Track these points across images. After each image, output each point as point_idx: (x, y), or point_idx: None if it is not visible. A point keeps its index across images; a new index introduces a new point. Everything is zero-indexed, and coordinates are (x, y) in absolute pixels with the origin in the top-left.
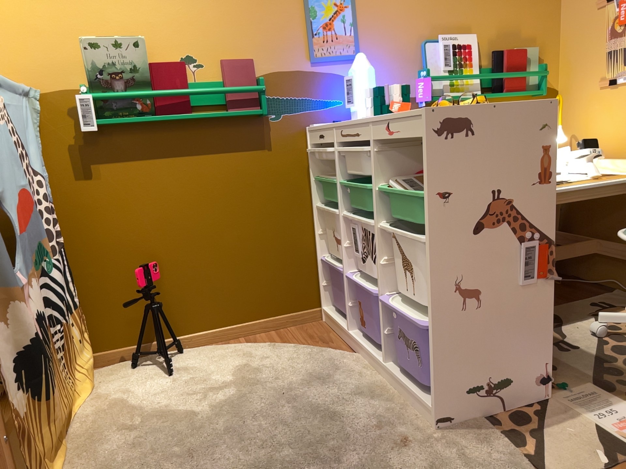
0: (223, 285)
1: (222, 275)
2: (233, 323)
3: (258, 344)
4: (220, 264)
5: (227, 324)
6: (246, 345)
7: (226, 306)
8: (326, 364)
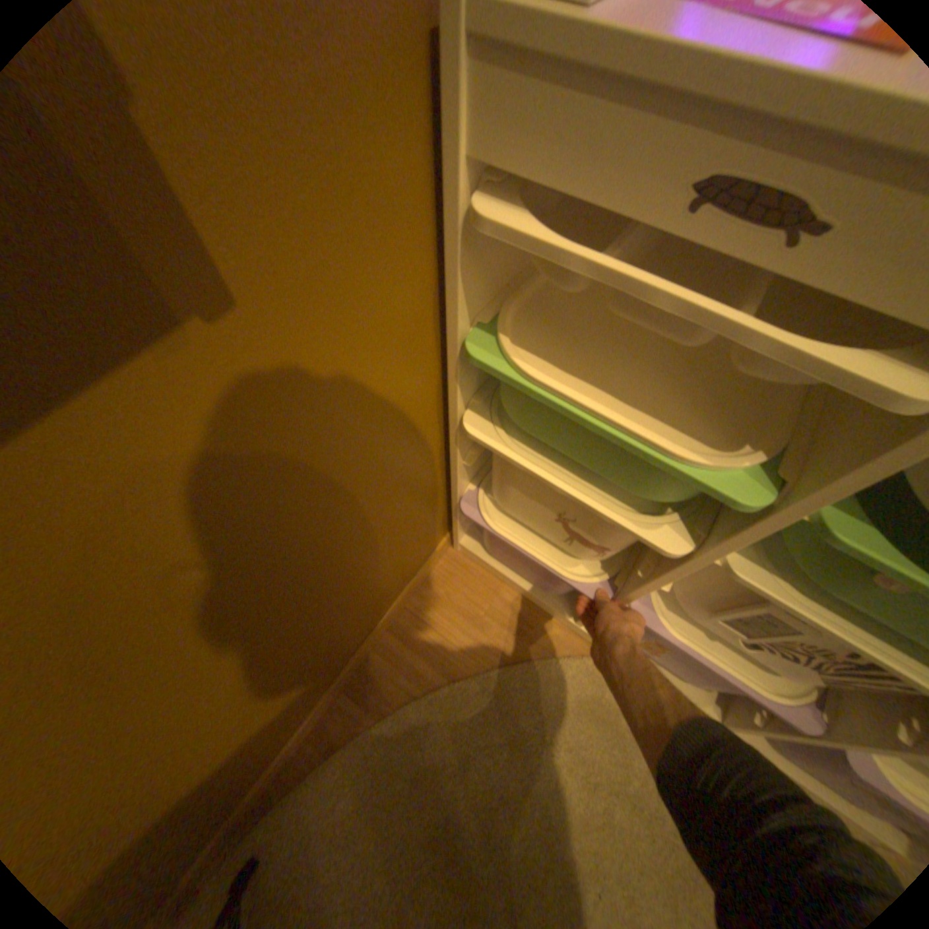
0: (267, 722)
1: (253, 725)
2: (316, 701)
3: (401, 711)
4: (236, 729)
5: (305, 714)
6: (382, 733)
7: (289, 718)
8: (588, 726)
